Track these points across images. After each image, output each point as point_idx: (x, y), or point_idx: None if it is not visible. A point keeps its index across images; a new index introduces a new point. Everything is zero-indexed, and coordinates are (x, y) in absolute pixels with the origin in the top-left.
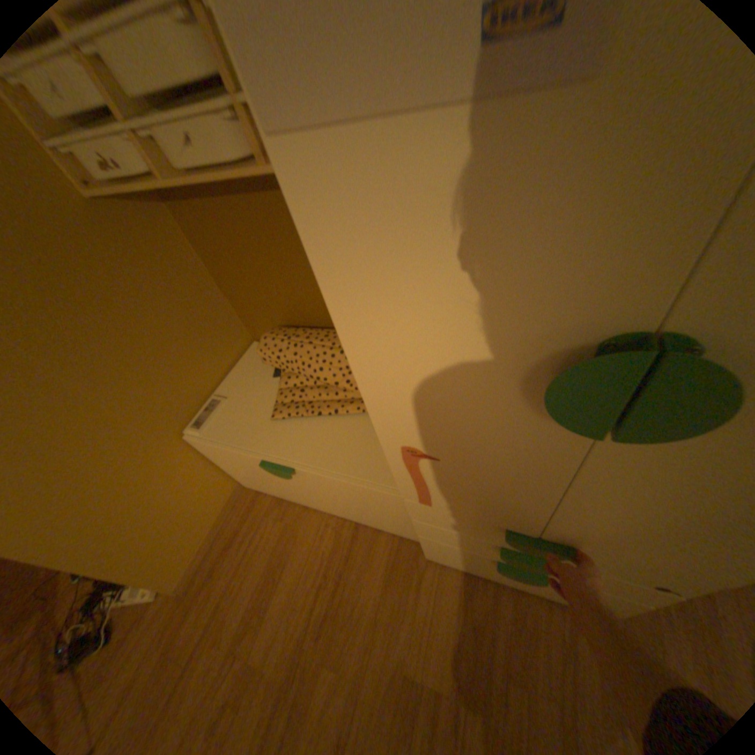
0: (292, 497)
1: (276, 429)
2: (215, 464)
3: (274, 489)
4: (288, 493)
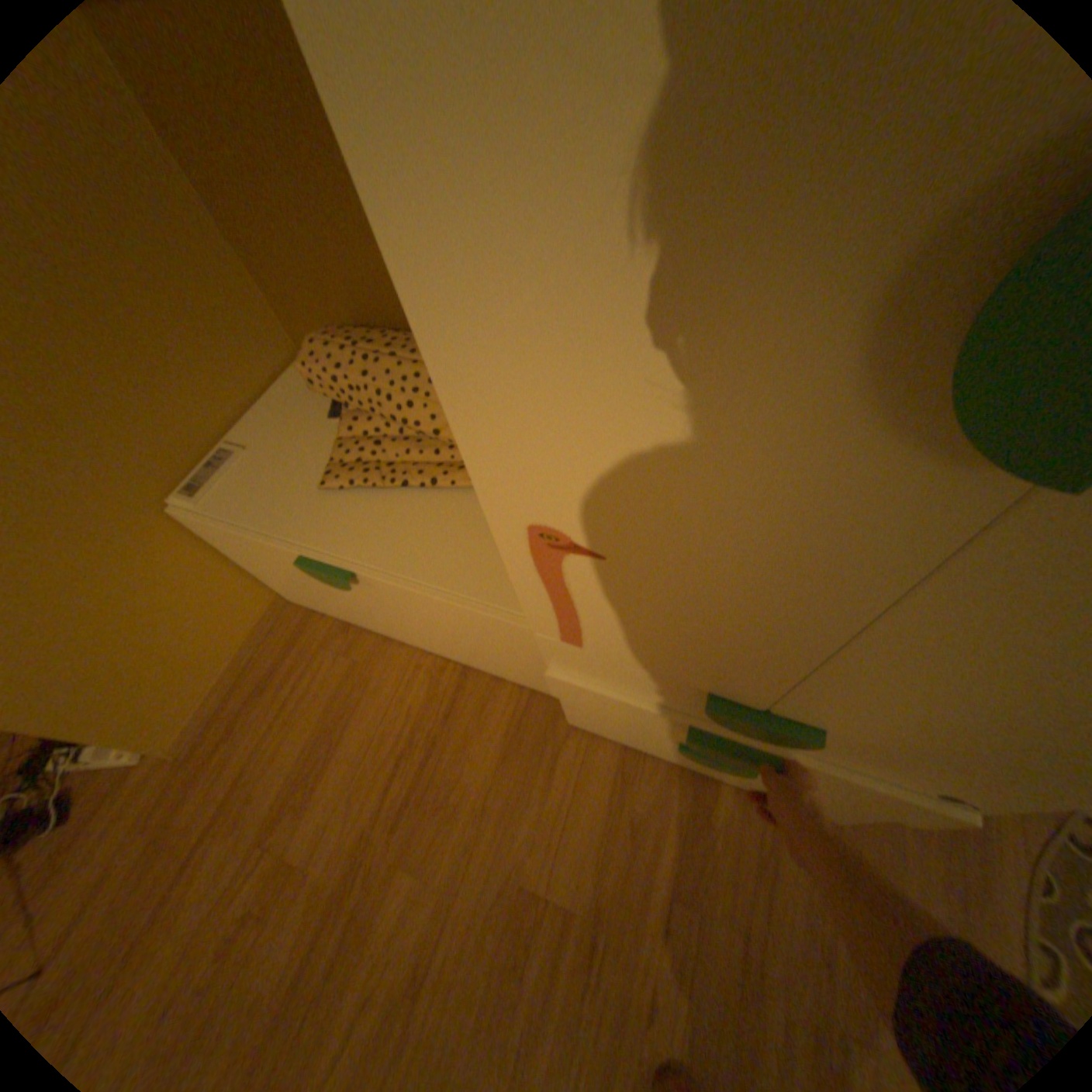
0: (364, 622)
1: (328, 506)
2: (235, 562)
3: (333, 607)
4: (355, 615)
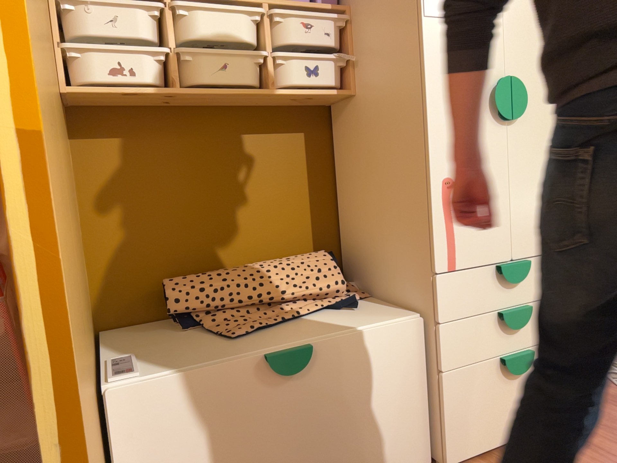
0: None
1: (250, 341)
2: None
3: None
4: None
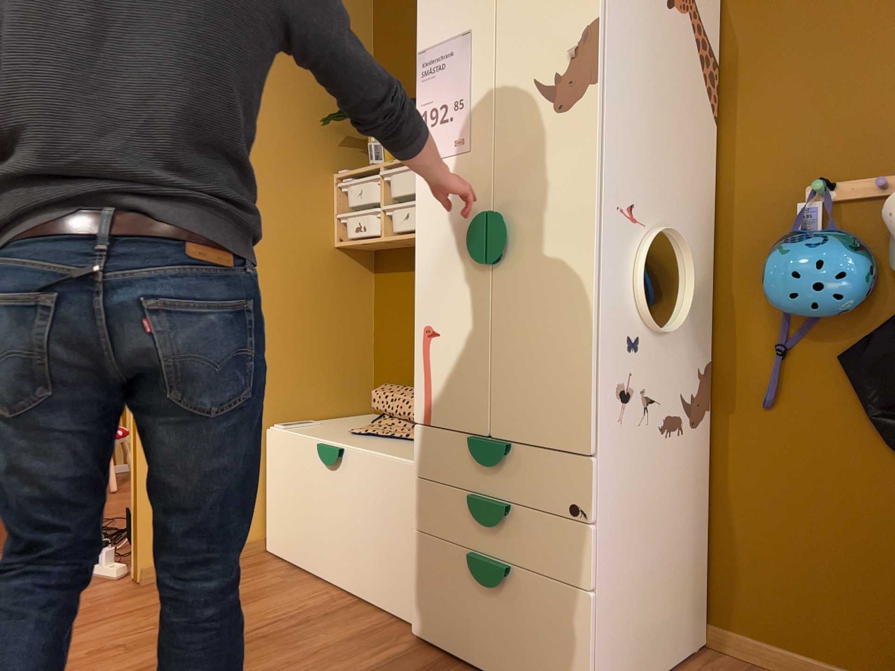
0: (311, 553)
1: (347, 437)
2: (264, 492)
3: (300, 534)
4: (311, 539)
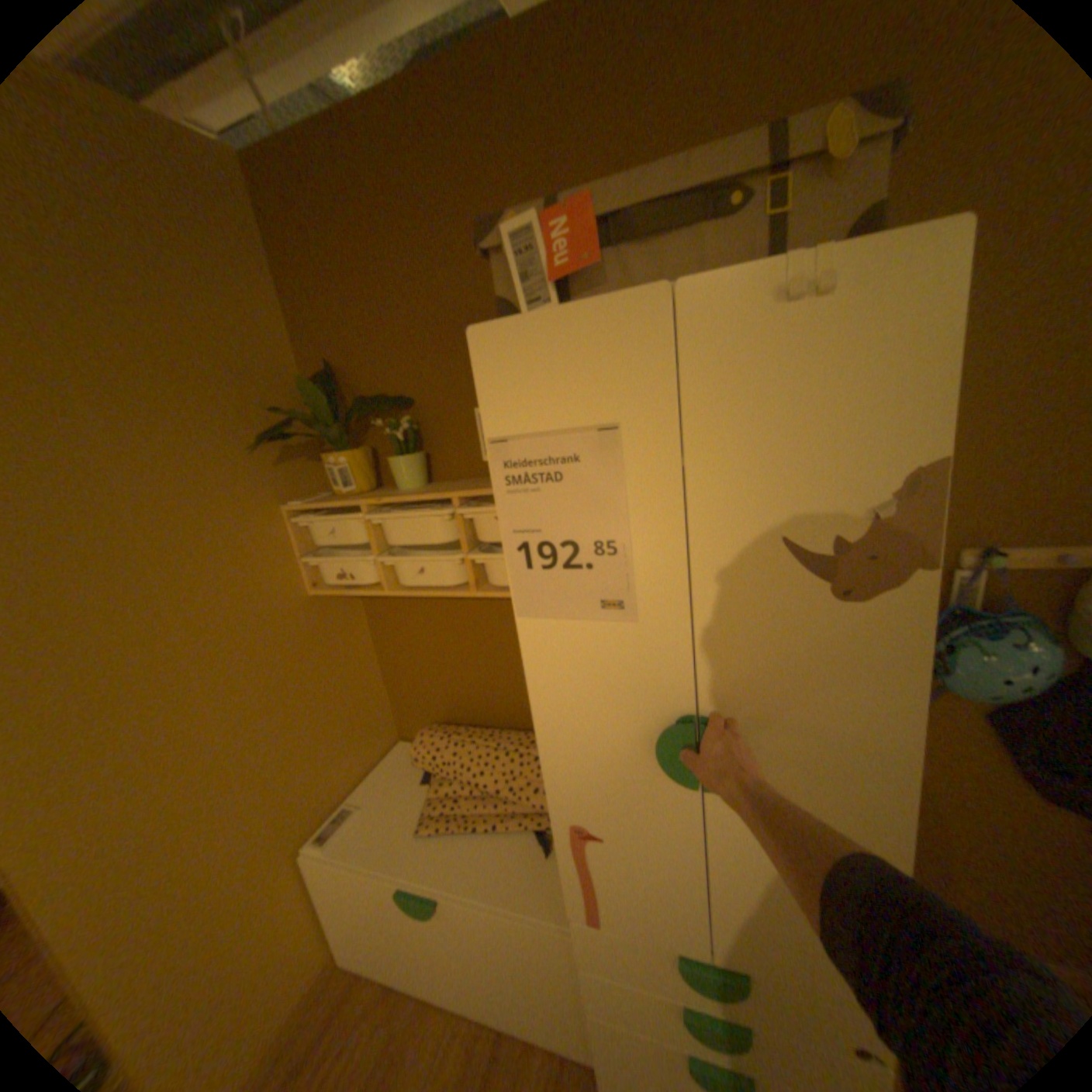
0: (411, 980)
1: (420, 850)
2: (316, 914)
3: (388, 961)
4: (407, 968)
